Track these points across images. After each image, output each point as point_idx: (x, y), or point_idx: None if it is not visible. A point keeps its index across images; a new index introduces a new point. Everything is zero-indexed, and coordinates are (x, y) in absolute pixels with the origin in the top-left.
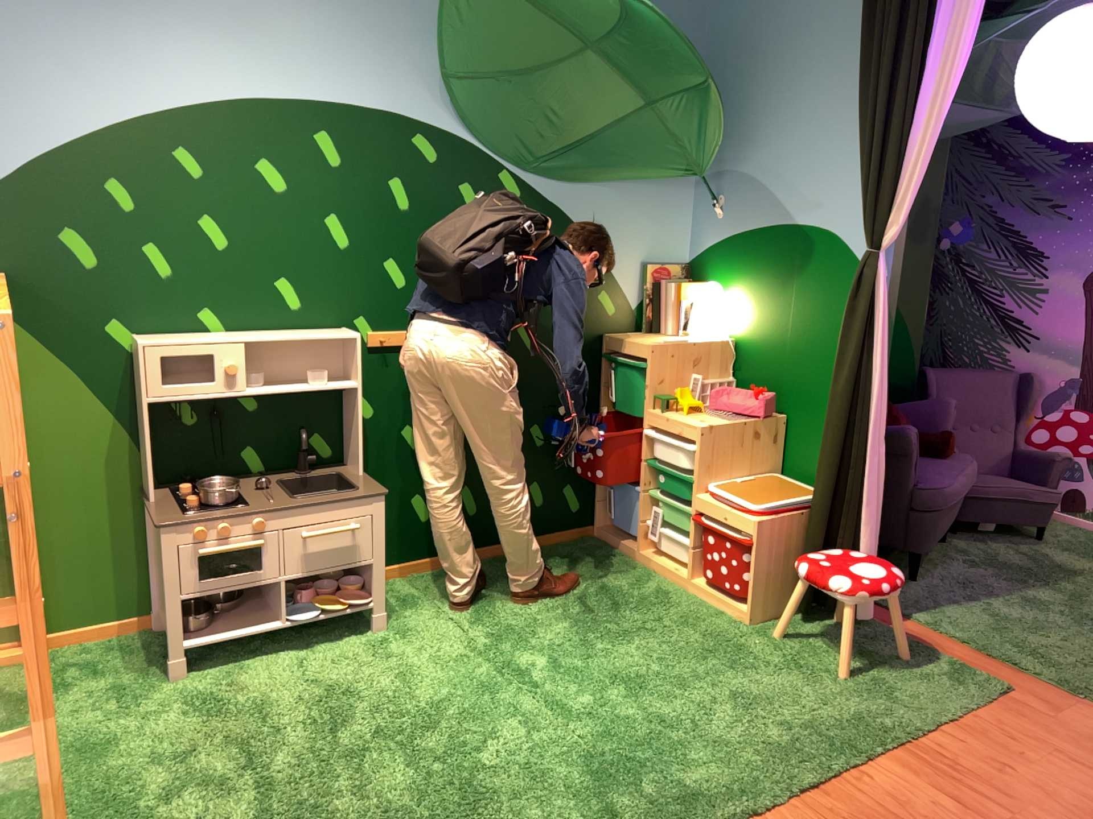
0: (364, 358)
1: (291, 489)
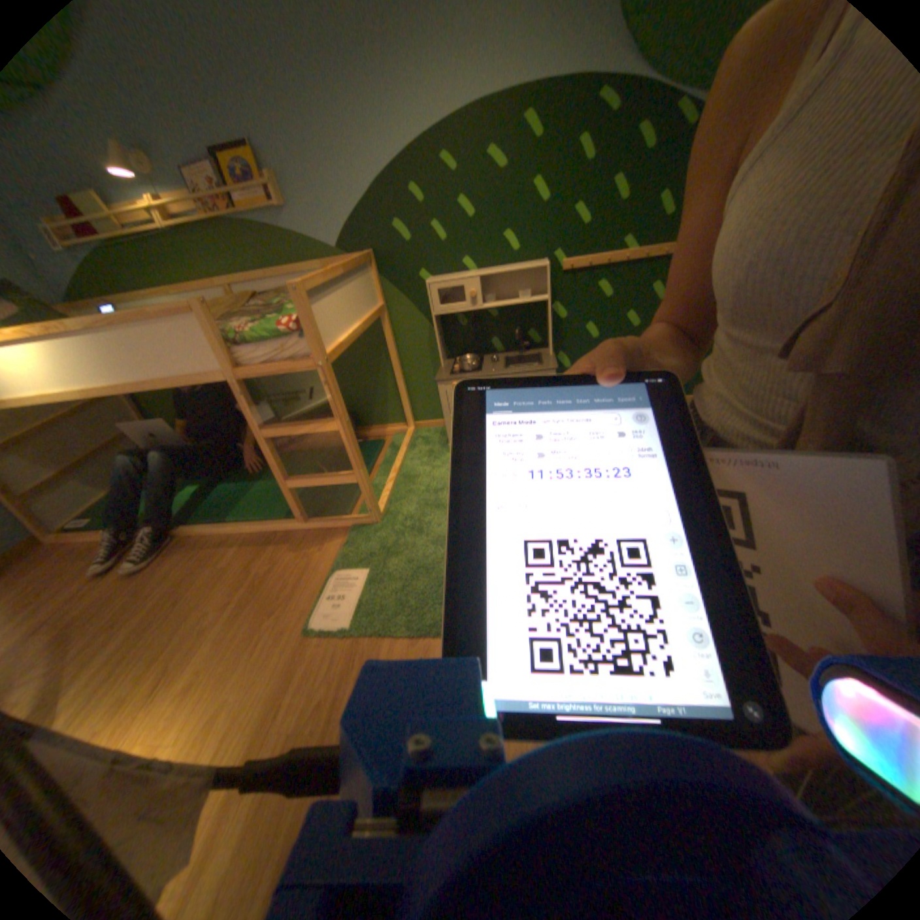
0: (556, 277)
1: (504, 362)
